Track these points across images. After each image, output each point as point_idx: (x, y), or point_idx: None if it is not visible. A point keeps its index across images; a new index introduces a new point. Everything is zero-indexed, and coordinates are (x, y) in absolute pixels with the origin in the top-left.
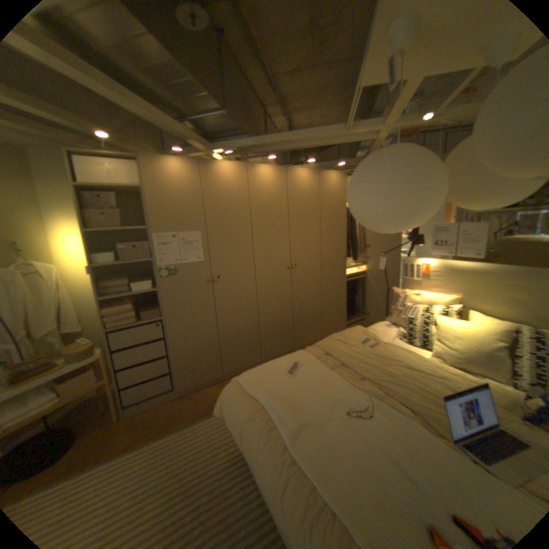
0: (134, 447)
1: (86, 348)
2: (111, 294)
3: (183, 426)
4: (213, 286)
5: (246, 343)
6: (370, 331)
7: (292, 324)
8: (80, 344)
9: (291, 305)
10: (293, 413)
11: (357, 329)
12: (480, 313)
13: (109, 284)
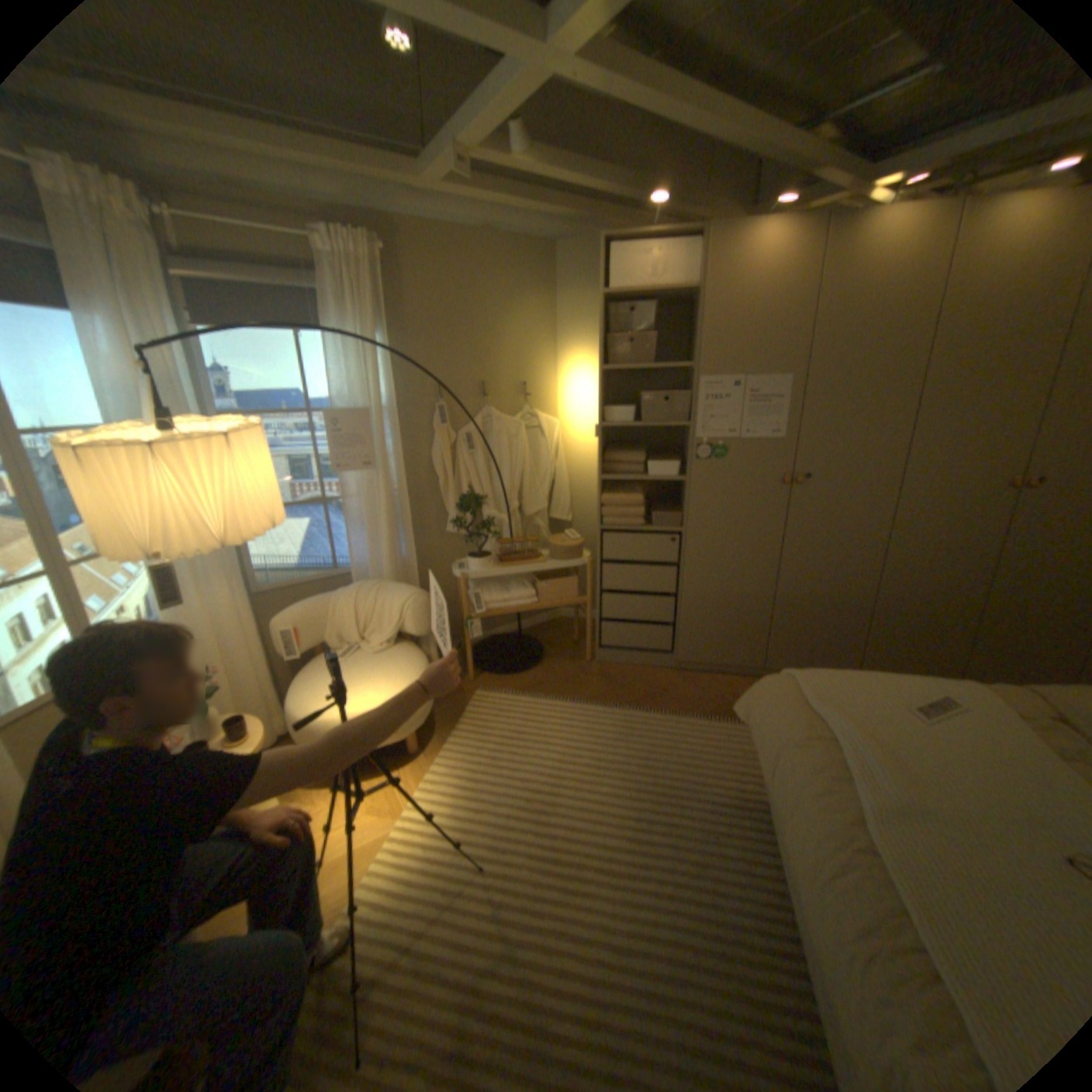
0: (606, 703)
1: (575, 544)
2: (619, 473)
3: (677, 712)
4: (793, 492)
5: (832, 626)
6: None
7: (975, 628)
8: (569, 537)
9: (991, 582)
10: (904, 783)
11: None
12: None
13: (620, 458)
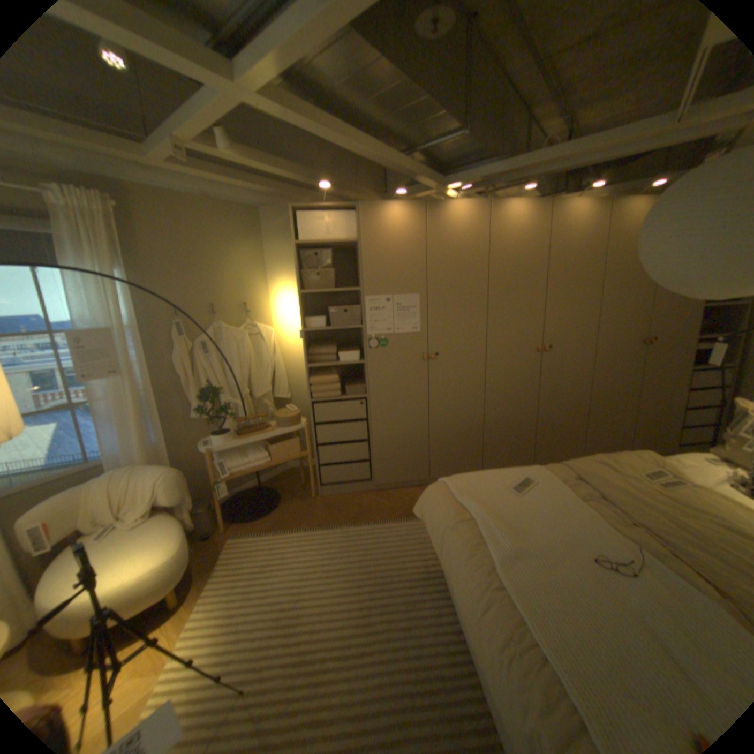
0: (329, 526)
1: (295, 415)
2: (320, 362)
3: (378, 521)
4: (429, 365)
5: (463, 444)
6: (671, 464)
7: (534, 432)
8: (290, 410)
9: (537, 405)
10: (512, 537)
11: (645, 456)
12: None
13: (319, 352)
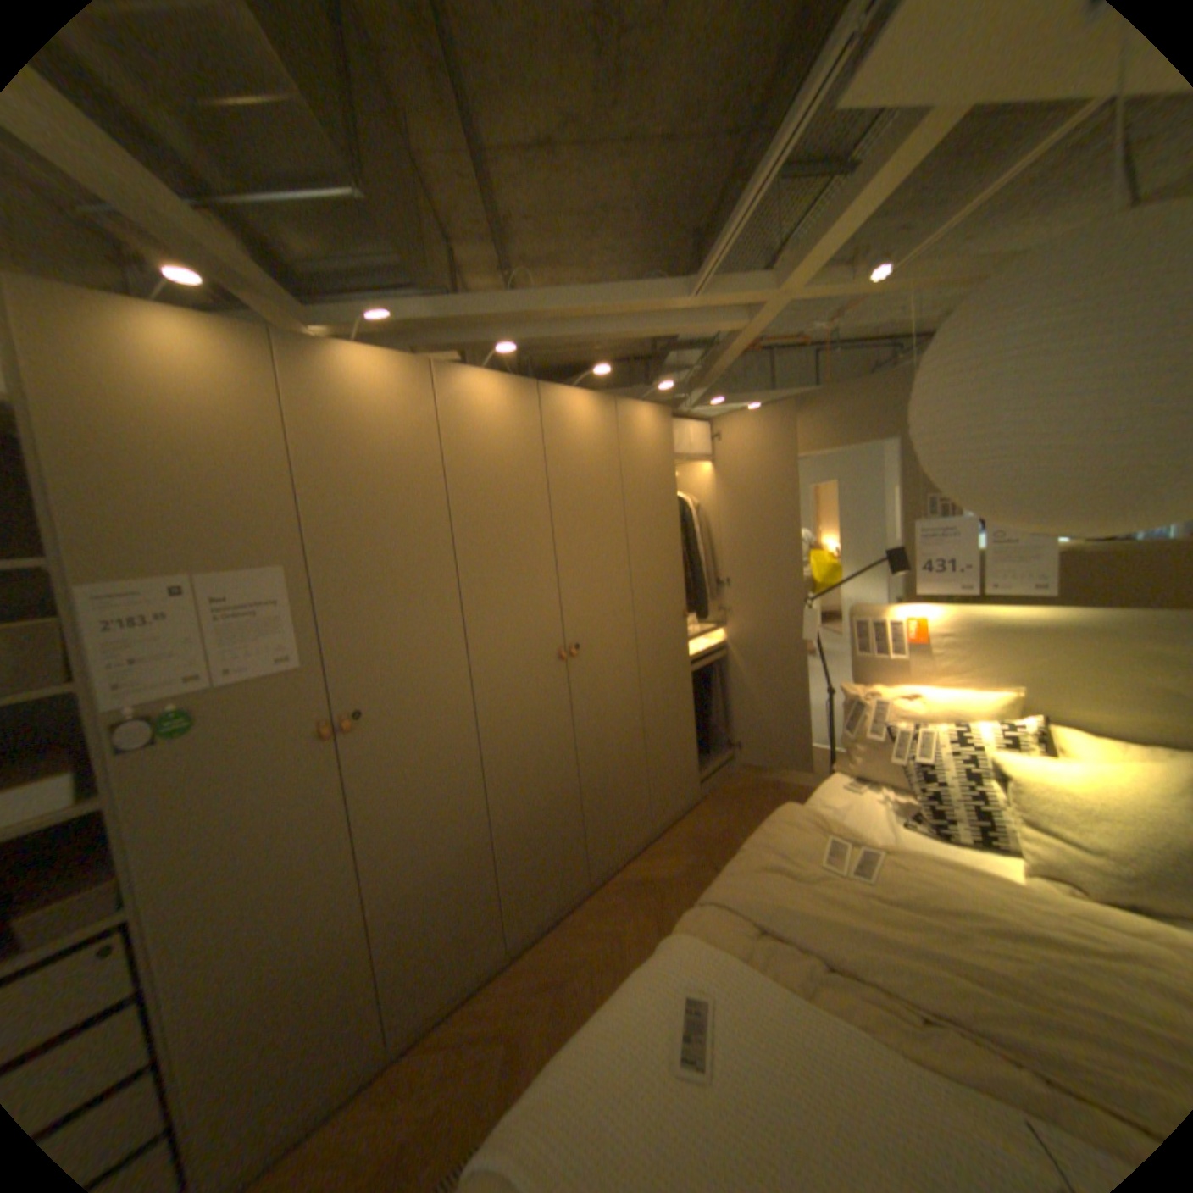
0: None
1: None
2: None
3: None
4: (343, 746)
5: (458, 909)
6: (829, 817)
7: (580, 814)
8: None
9: (576, 761)
10: None
11: (794, 816)
12: (1079, 732)
13: None
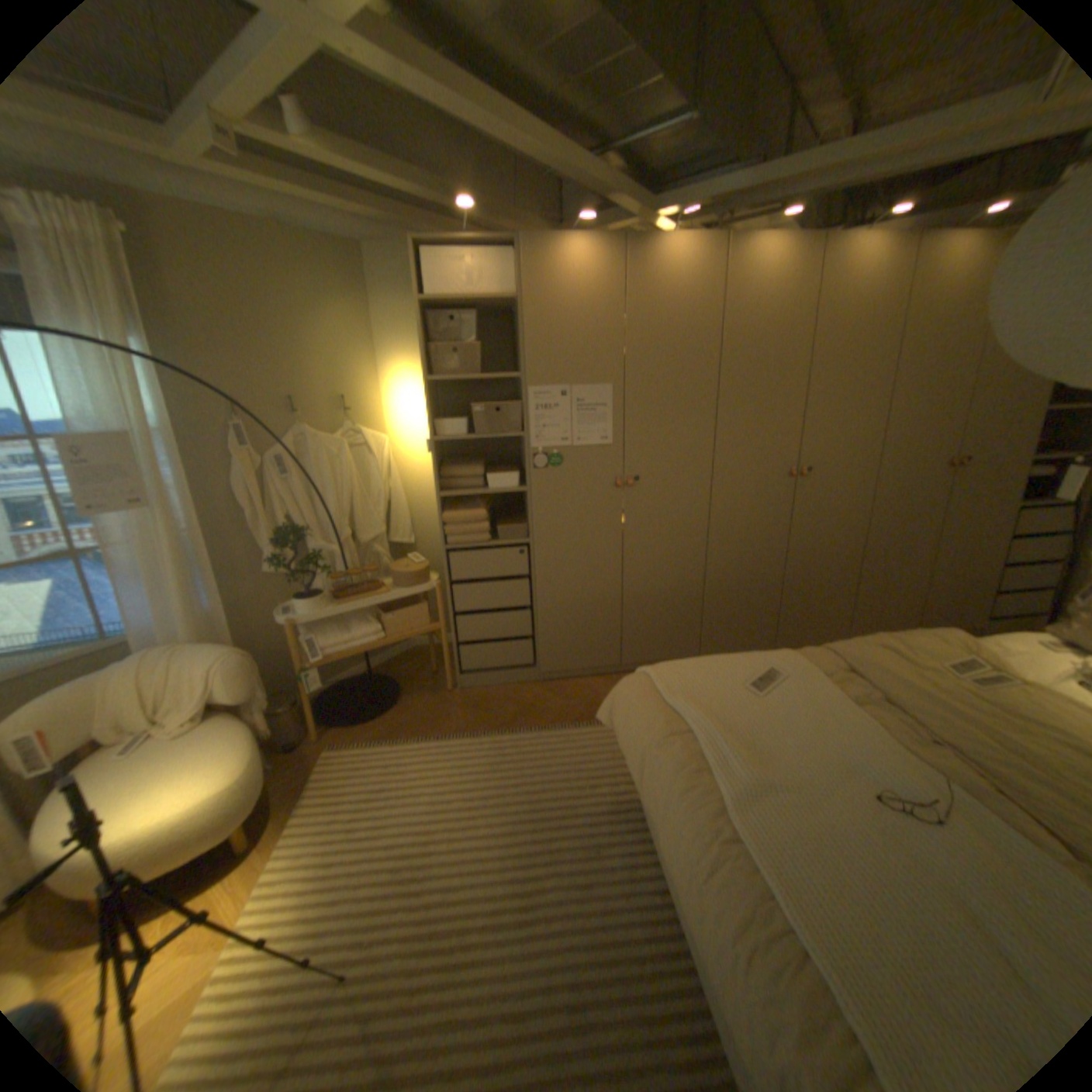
0: (472, 733)
1: (420, 568)
2: (459, 489)
3: (545, 726)
4: (625, 495)
5: (672, 615)
6: (988, 649)
7: (778, 598)
8: (413, 561)
9: (785, 558)
10: (751, 761)
11: (950, 636)
12: None
13: (457, 473)
